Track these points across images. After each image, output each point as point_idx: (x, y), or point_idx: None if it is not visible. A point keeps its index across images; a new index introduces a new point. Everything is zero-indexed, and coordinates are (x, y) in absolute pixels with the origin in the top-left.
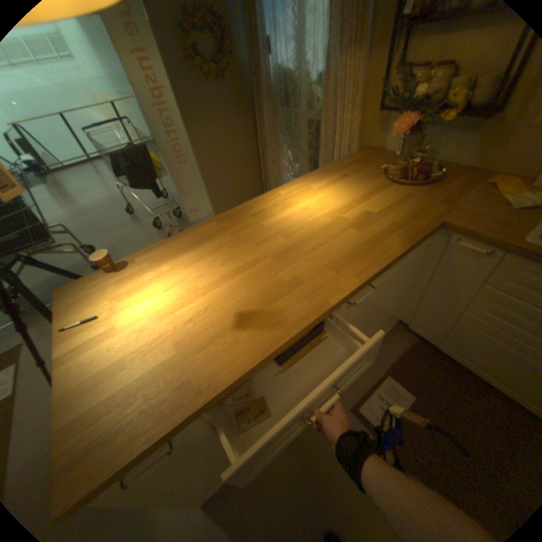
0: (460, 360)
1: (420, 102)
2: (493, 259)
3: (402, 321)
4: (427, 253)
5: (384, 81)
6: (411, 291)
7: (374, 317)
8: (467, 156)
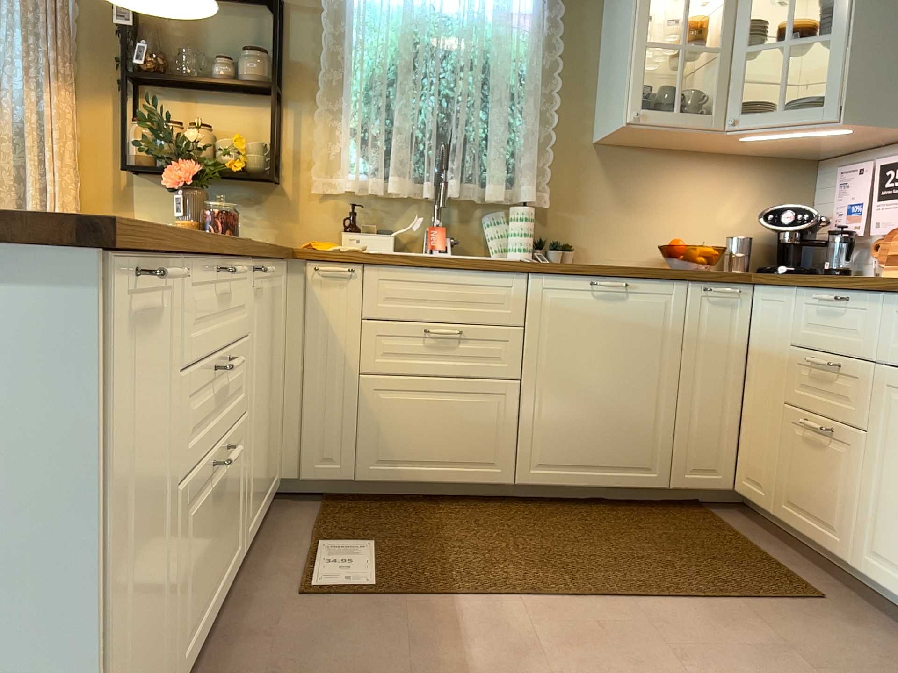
0: (385, 475)
1: (193, 154)
2: (354, 282)
3: (284, 478)
4: (284, 307)
5: (121, 135)
6: (281, 391)
7: (264, 383)
8: (262, 237)
